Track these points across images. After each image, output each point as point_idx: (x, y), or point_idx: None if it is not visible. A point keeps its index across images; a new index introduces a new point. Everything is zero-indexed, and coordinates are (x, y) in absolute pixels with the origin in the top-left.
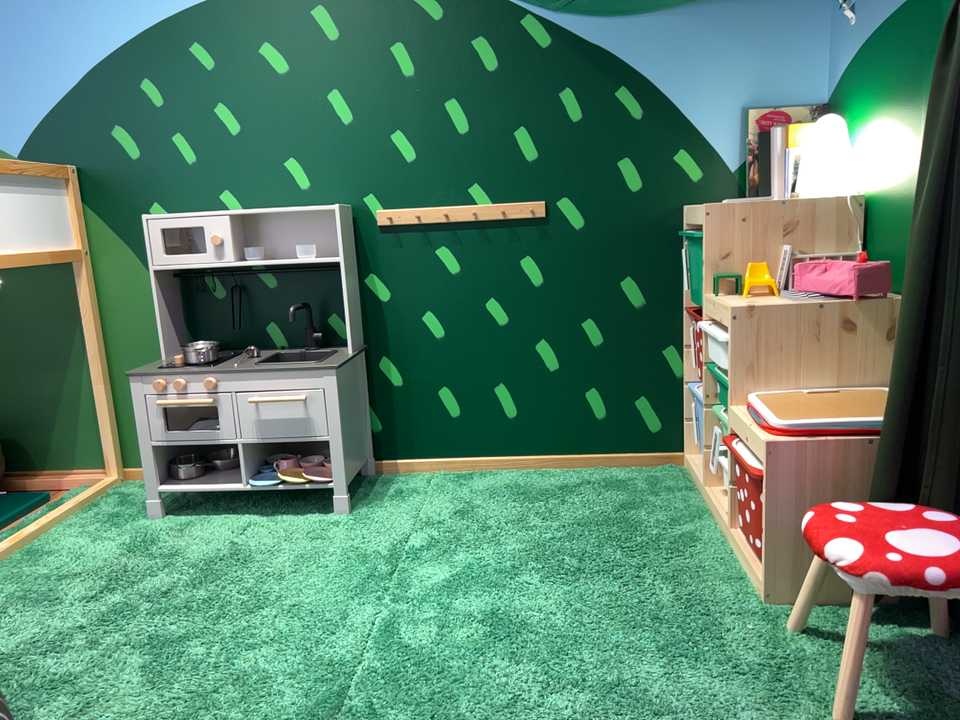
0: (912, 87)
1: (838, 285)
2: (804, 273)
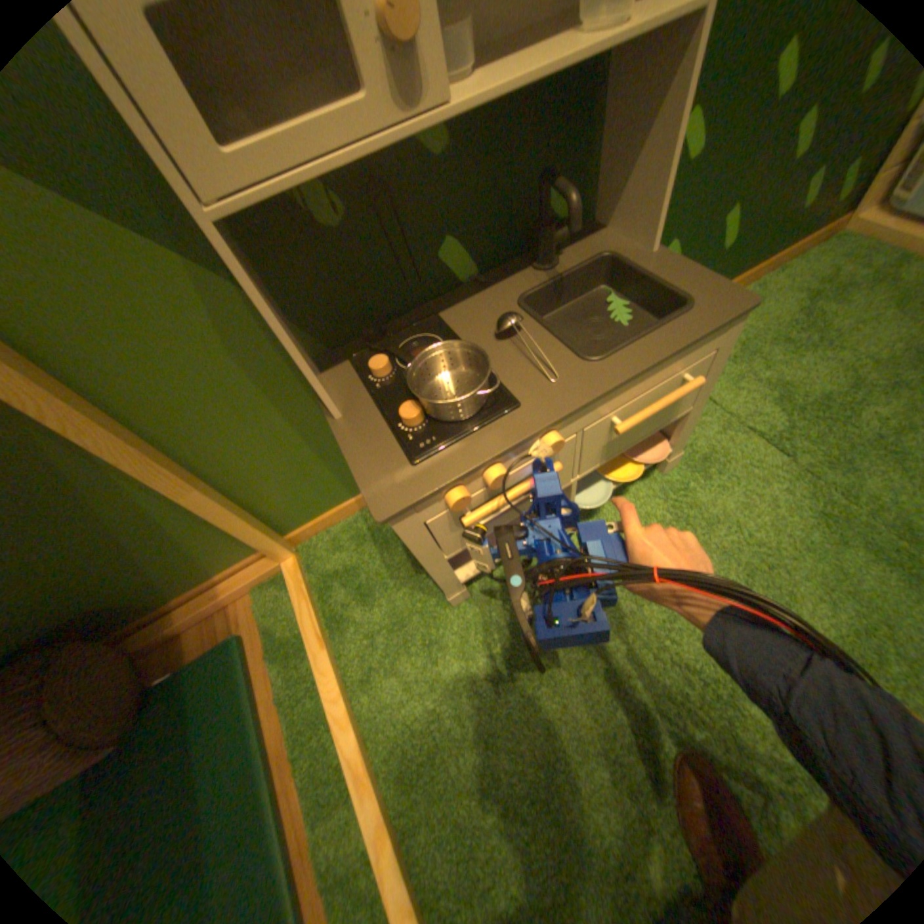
0: None
1: None
2: None
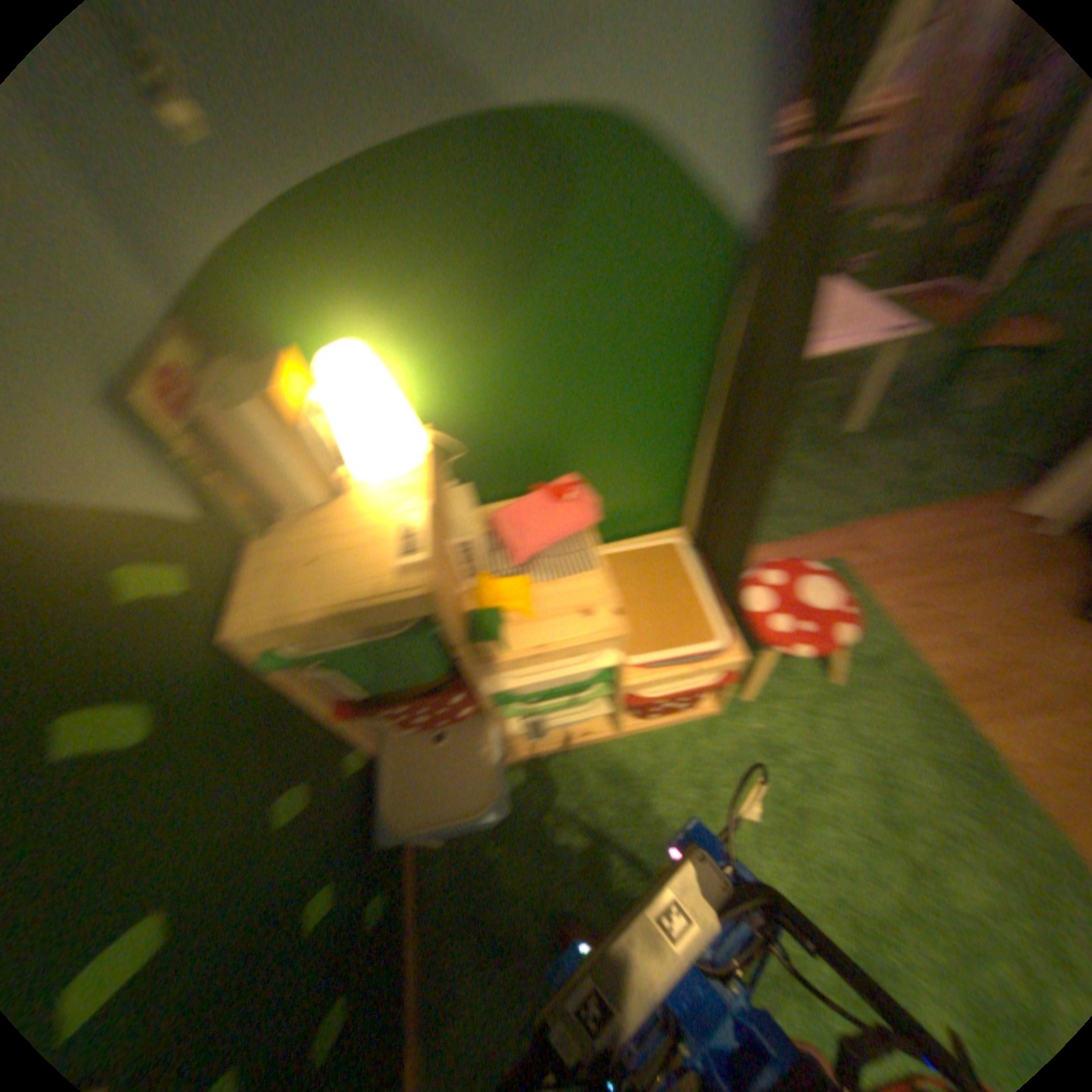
0: (511, 273)
1: (581, 522)
2: (525, 540)
